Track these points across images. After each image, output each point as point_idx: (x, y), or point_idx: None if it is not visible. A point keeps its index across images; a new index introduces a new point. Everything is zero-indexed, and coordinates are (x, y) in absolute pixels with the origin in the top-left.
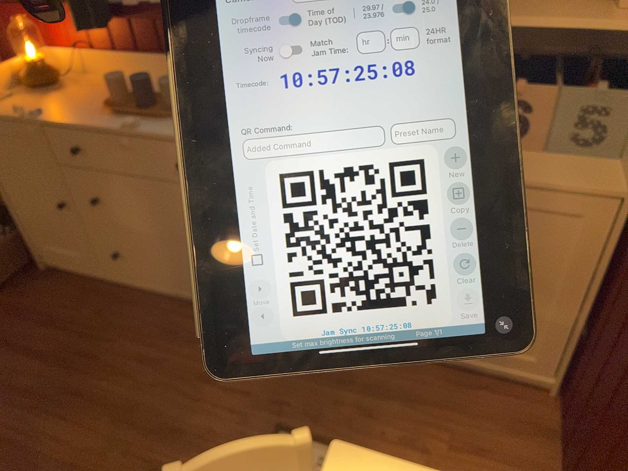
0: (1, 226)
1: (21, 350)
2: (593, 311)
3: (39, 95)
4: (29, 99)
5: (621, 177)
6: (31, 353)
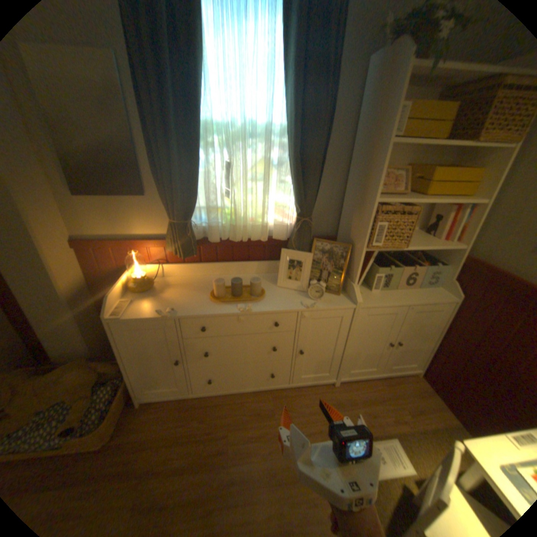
0: (100, 389)
1: (165, 476)
2: (443, 343)
3: (146, 296)
4: (144, 301)
5: (453, 294)
6: (175, 474)
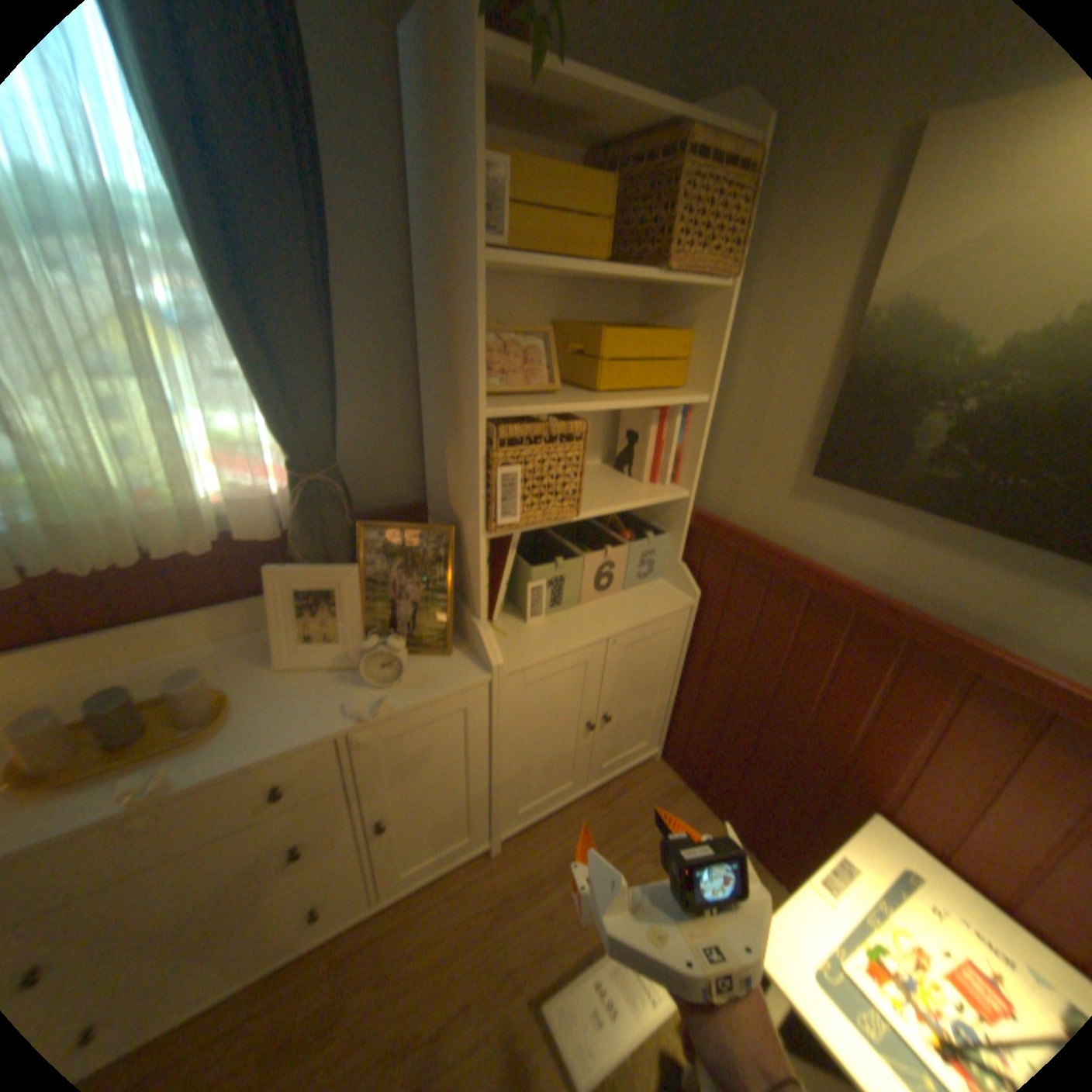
0: None
1: None
2: (682, 688)
3: None
4: None
5: (682, 592)
6: None
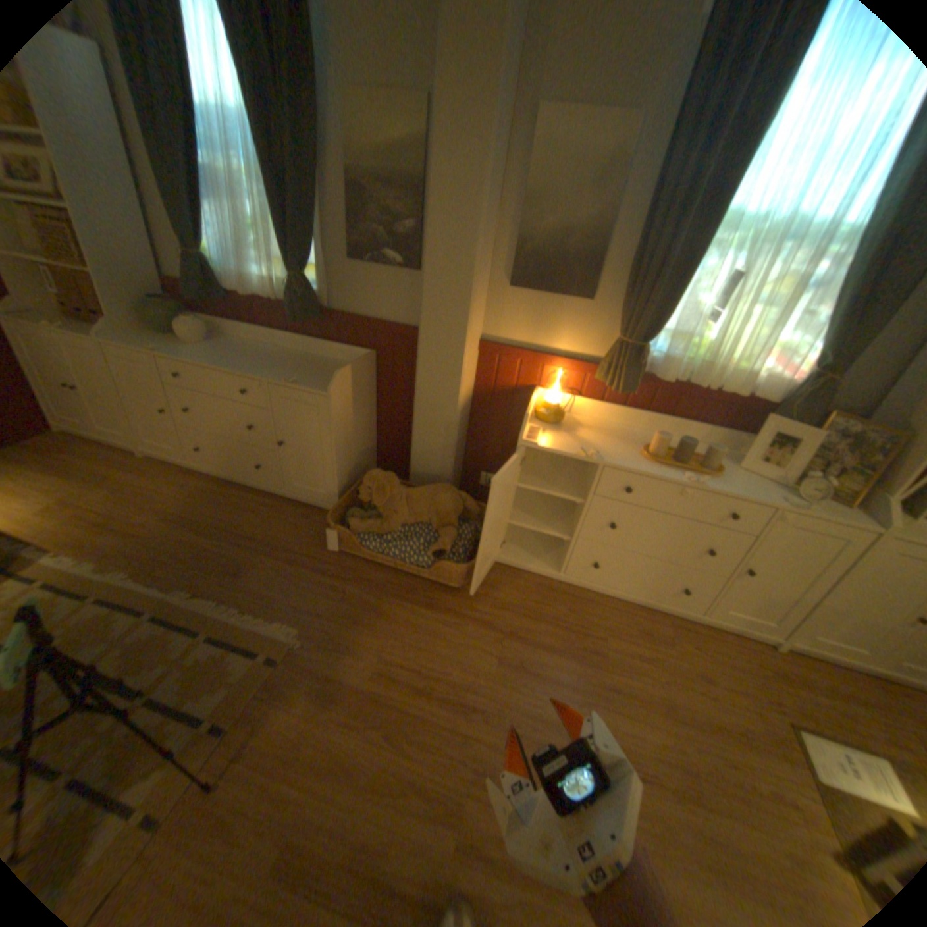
0: (463, 525)
1: (532, 647)
2: None
3: (556, 430)
4: (556, 434)
5: None
6: (543, 650)
